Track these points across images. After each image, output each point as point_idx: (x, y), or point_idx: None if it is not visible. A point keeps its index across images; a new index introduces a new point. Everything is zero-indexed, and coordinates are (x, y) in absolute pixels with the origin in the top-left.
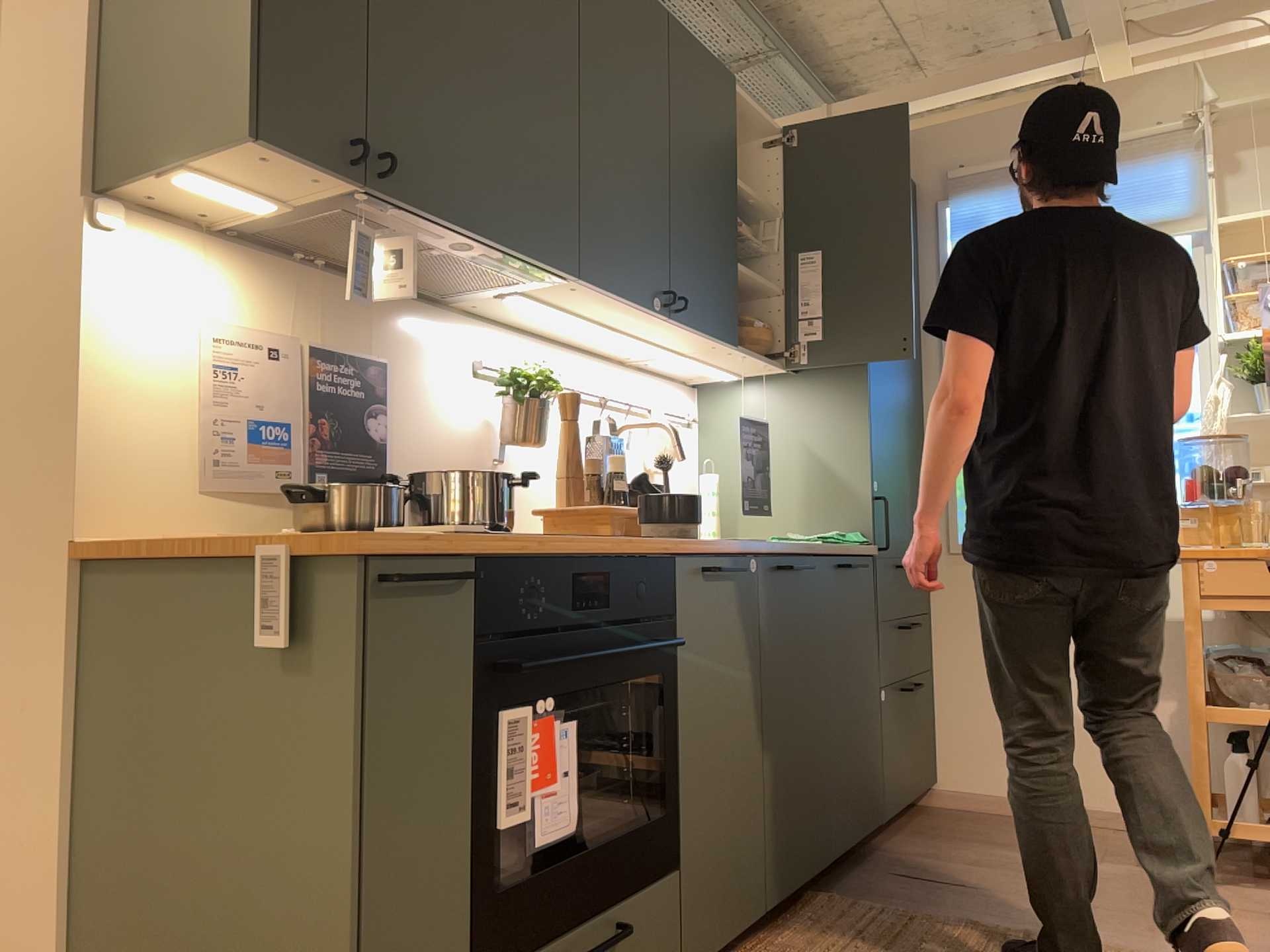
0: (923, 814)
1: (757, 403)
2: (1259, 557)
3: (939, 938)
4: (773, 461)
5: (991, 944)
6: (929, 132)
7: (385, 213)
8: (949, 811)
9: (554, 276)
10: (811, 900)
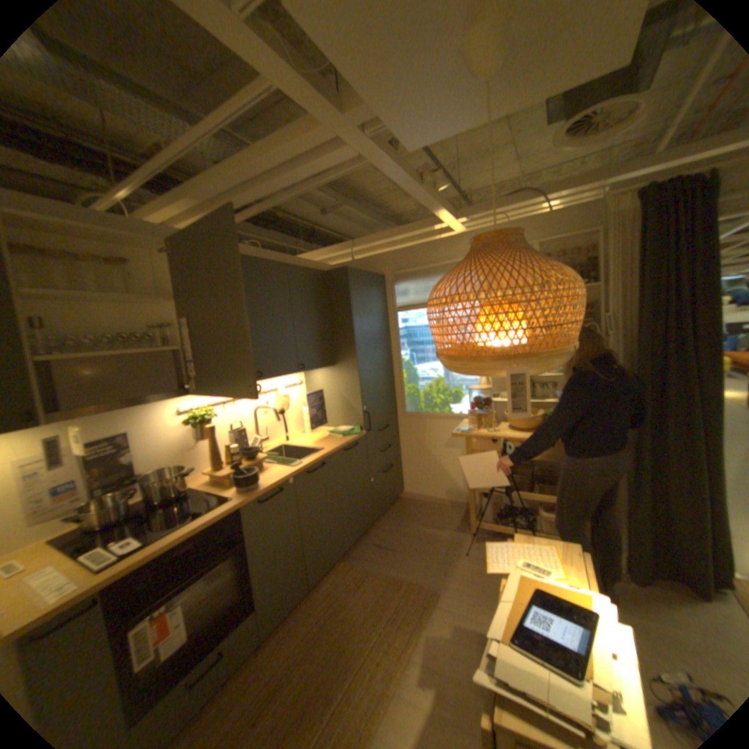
0: (396, 504)
1: (322, 376)
2: (495, 430)
3: (370, 590)
4: (329, 398)
5: (386, 592)
6: (387, 253)
7: (67, 420)
8: (406, 501)
9: (185, 394)
10: (336, 568)
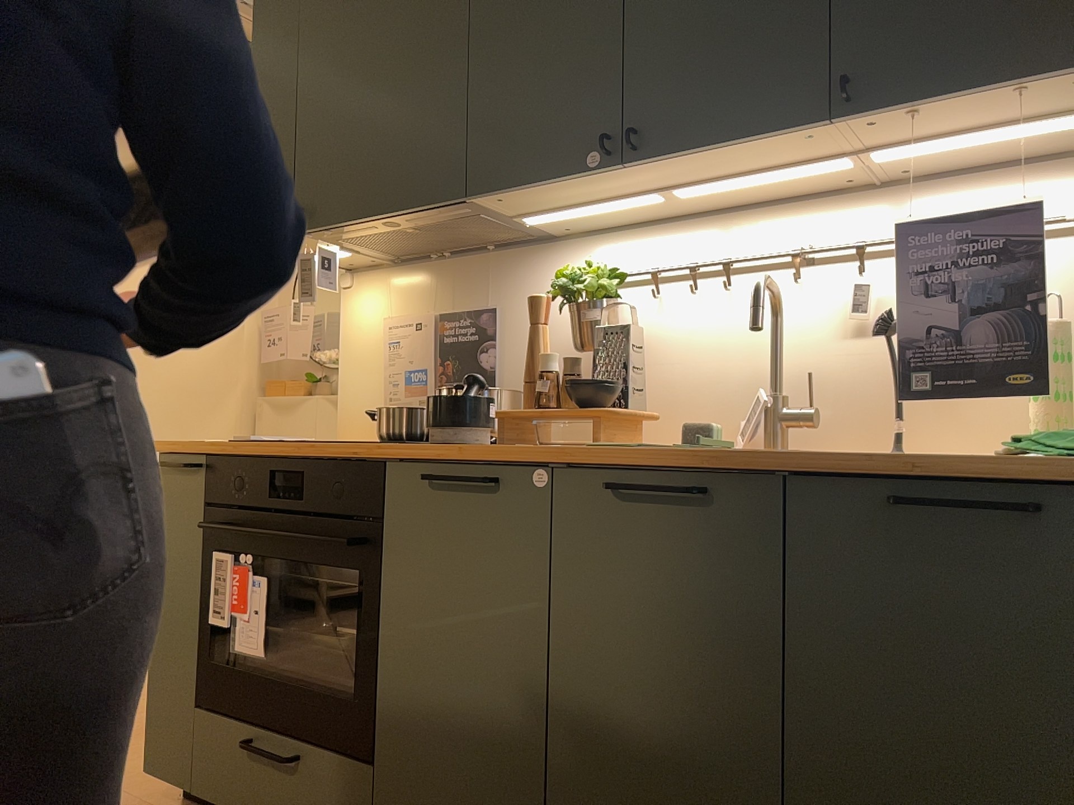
0: None
1: None
2: None
3: None
4: None
5: None
6: None
7: (333, 234)
8: None
9: (474, 202)
10: None
